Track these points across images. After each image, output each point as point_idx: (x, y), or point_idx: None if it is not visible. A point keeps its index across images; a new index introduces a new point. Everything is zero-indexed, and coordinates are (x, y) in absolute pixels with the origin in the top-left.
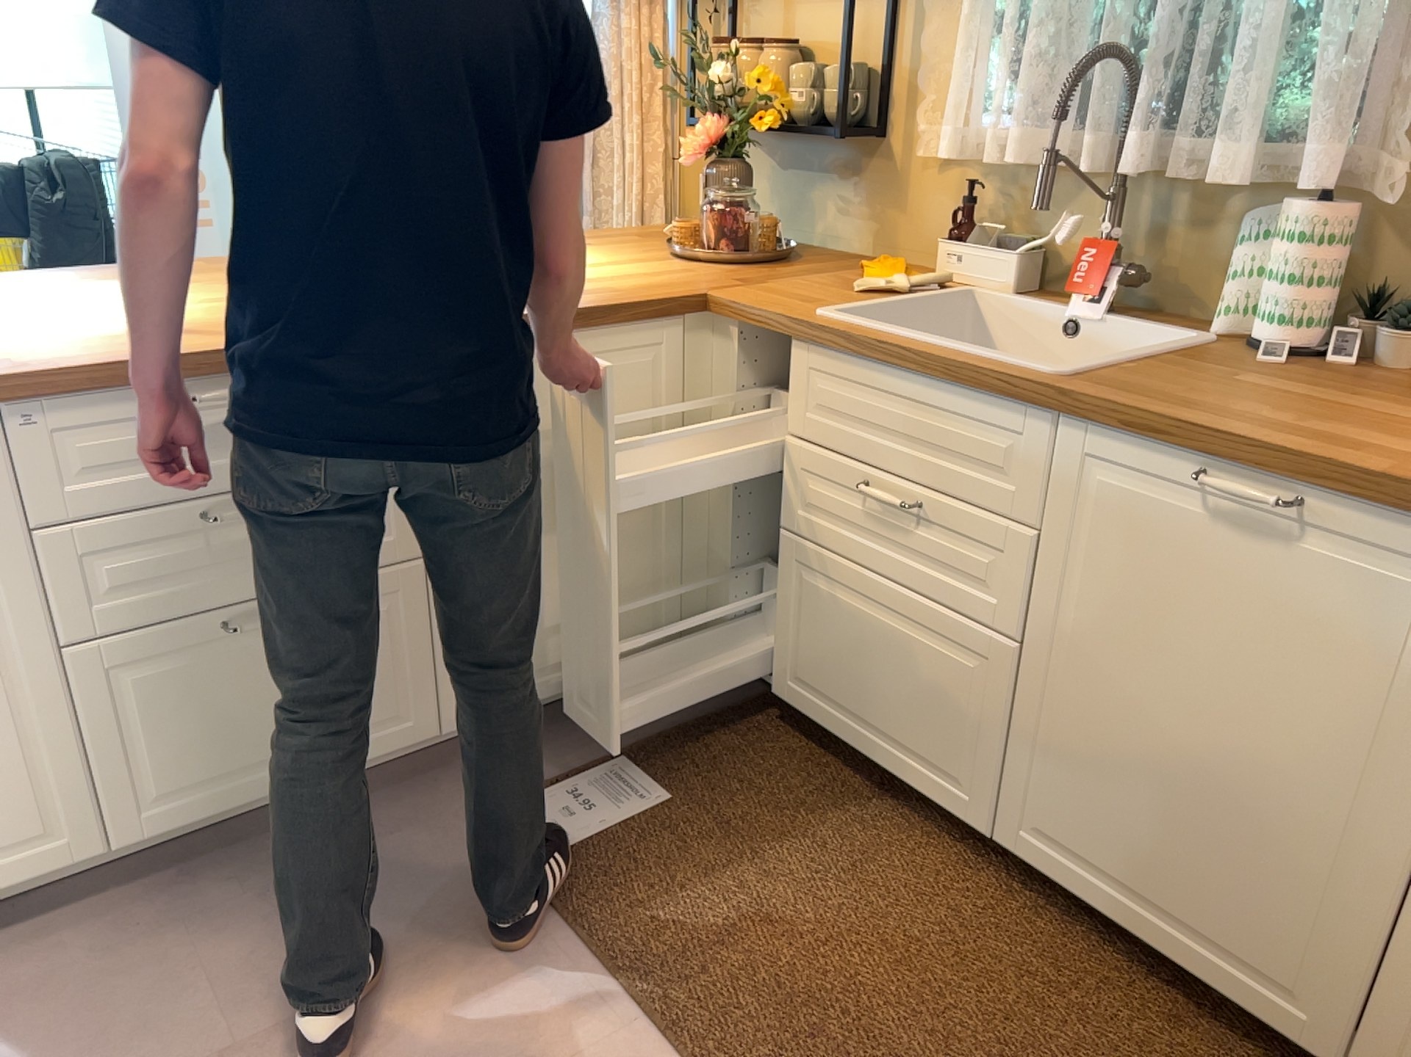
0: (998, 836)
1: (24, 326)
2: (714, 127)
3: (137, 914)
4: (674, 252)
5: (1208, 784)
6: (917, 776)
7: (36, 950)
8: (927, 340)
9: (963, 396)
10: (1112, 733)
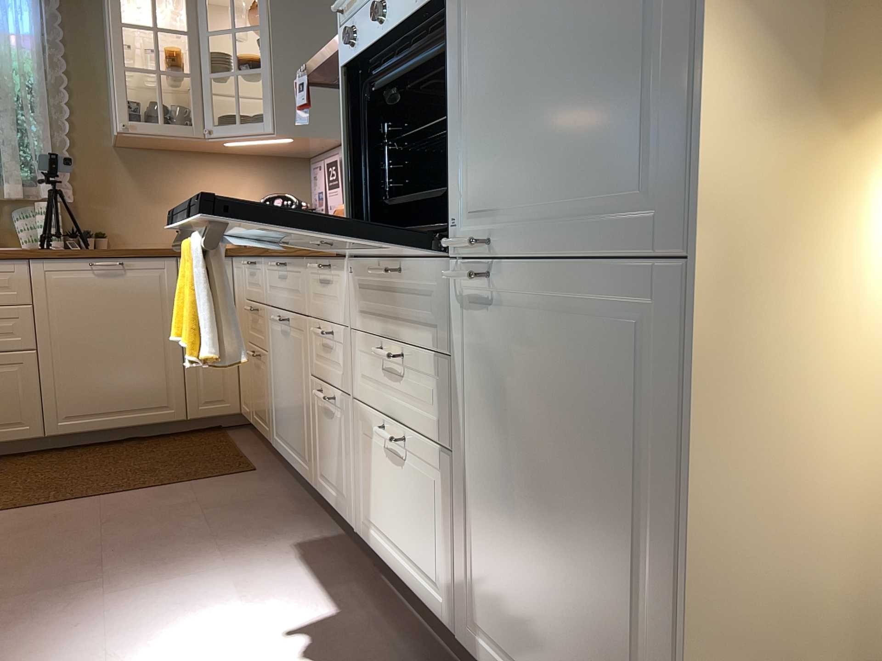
0: (45, 437)
1: None
2: None
3: None
4: None
5: (122, 359)
6: None
7: None
8: None
9: None
10: (85, 362)
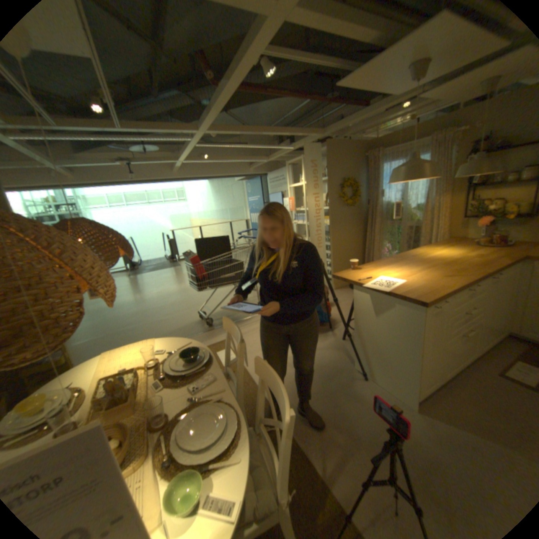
0: None
1: (414, 277)
2: (490, 218)
3: (450, 399)
4: (481, 245)
5: None
6: None
7: (438, 407)
8: None
9: None
10: None
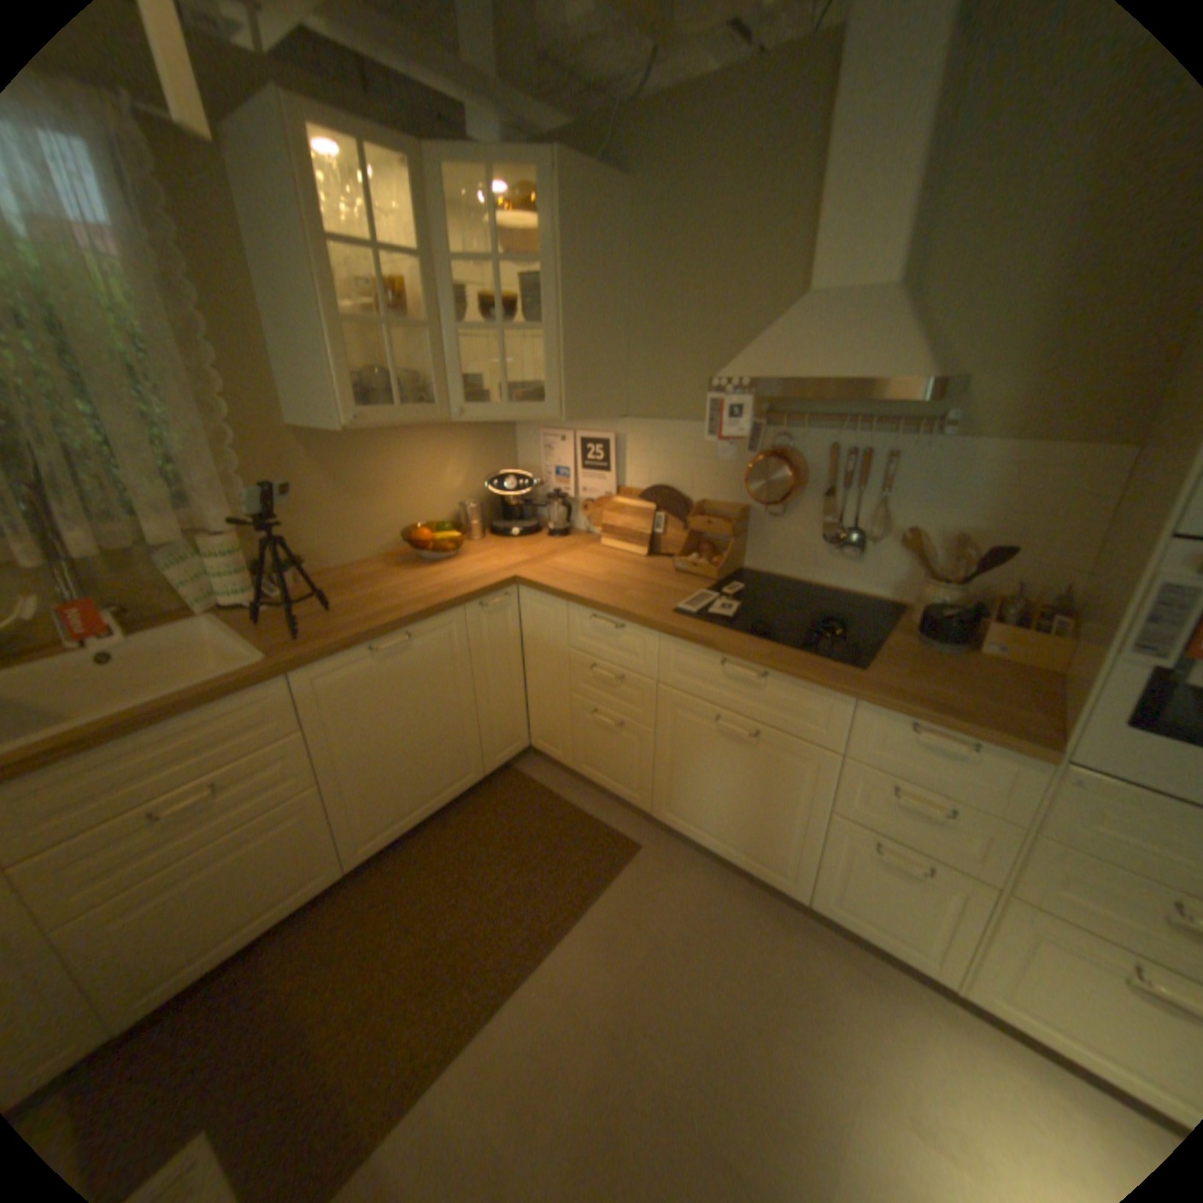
0: (343, 874)
1: None
2: None
3: None
4: None
5: (419, 747)
6: (288, 910)
7: None
8: (143, 705)
9: (215, 710)
10: (379, 771)
